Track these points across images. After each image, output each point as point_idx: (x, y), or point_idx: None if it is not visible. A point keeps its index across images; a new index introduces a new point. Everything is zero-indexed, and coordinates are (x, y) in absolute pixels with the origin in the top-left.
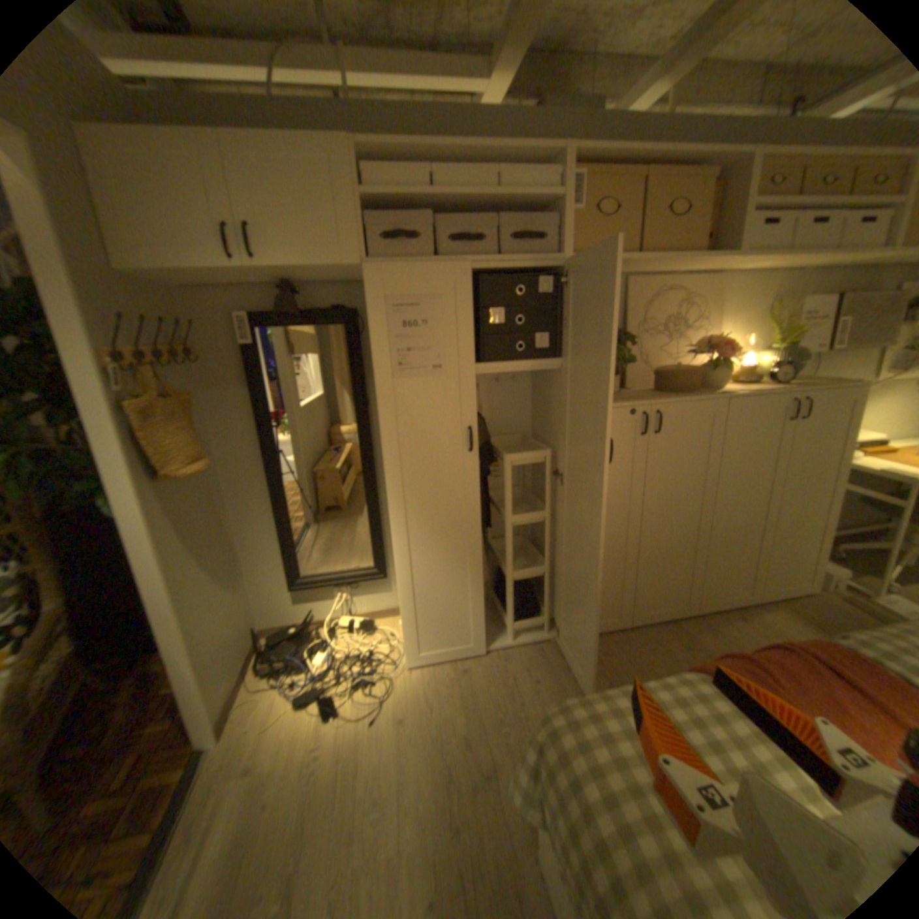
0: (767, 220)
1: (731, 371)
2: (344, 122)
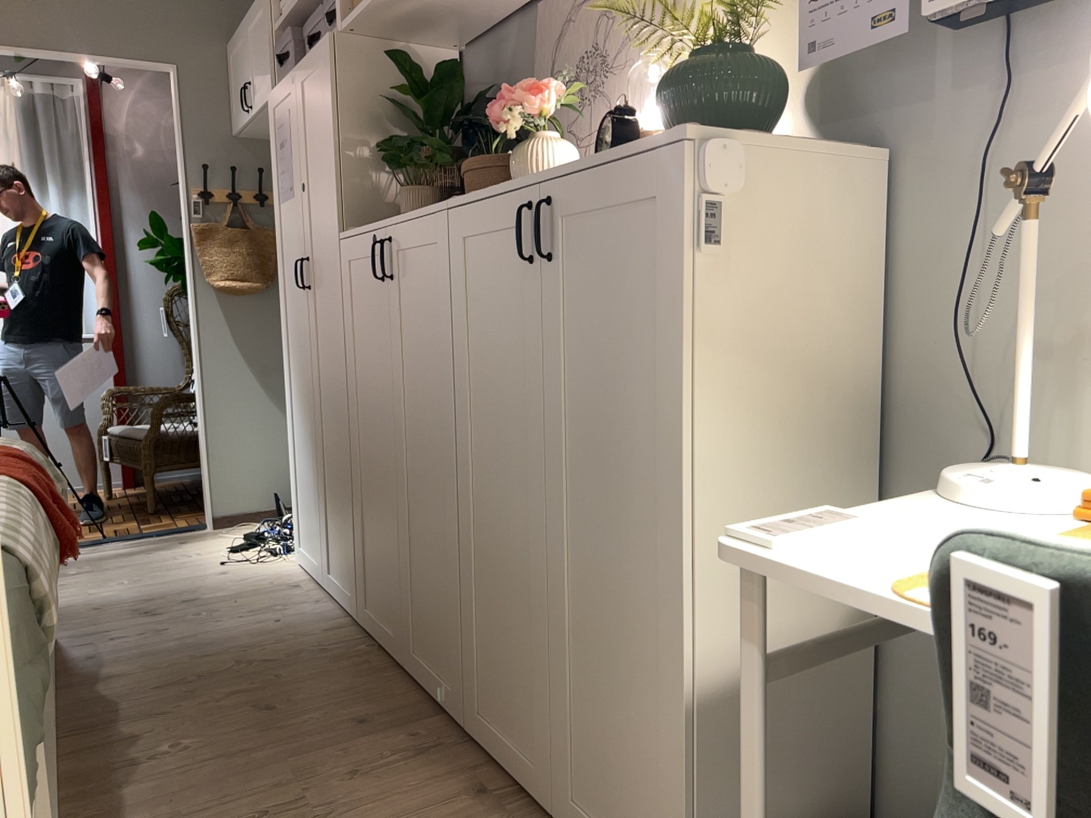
0: None
1: (542, 153)
2: None
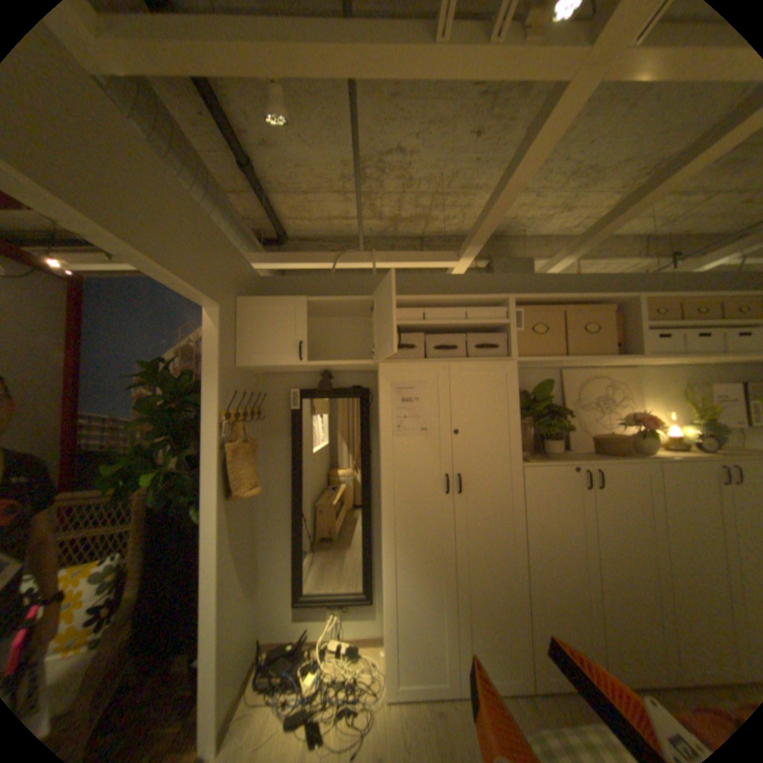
0: (661, 334)
1: (659, 441)
2: (371, 286)
